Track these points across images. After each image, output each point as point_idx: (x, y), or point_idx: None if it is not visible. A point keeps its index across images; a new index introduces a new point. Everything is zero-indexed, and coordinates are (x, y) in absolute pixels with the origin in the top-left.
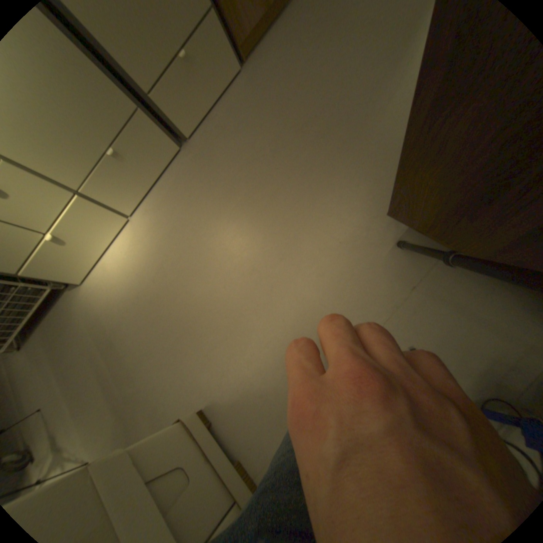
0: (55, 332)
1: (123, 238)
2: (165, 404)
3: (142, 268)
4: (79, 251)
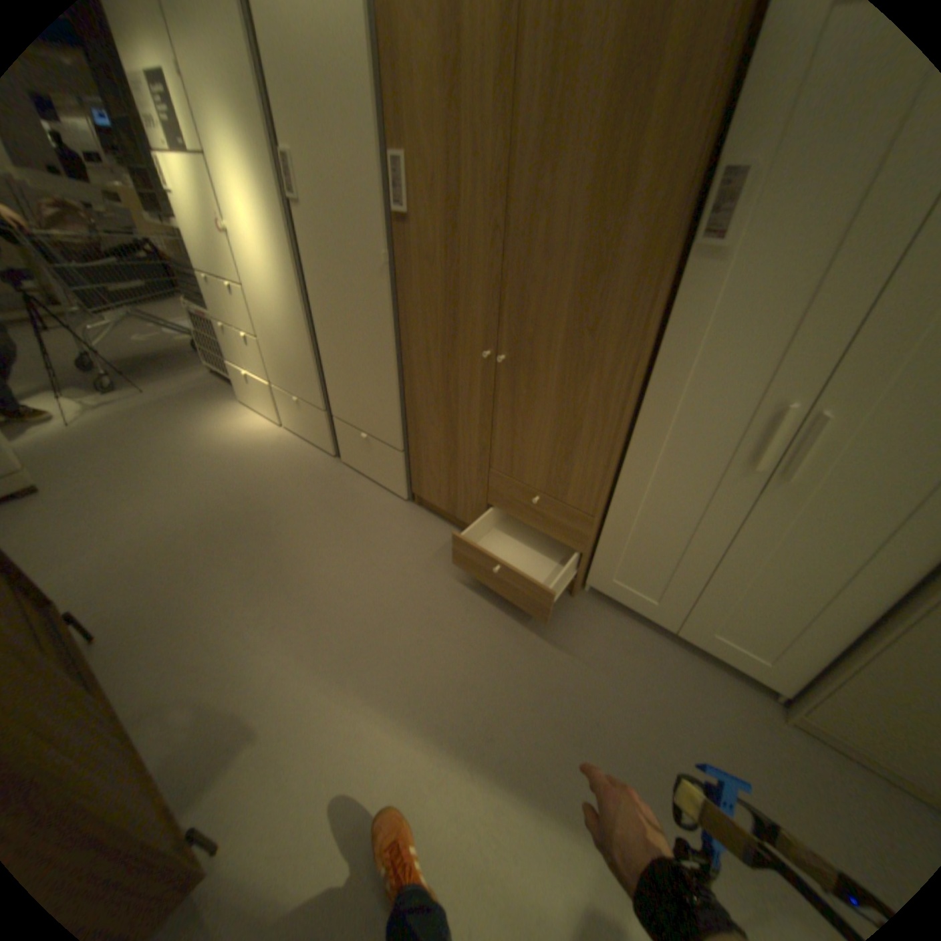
0: (210, 392)
1: (267, 424)
2: (73, 468)
3: (221, 441)
4: (251, 395)
